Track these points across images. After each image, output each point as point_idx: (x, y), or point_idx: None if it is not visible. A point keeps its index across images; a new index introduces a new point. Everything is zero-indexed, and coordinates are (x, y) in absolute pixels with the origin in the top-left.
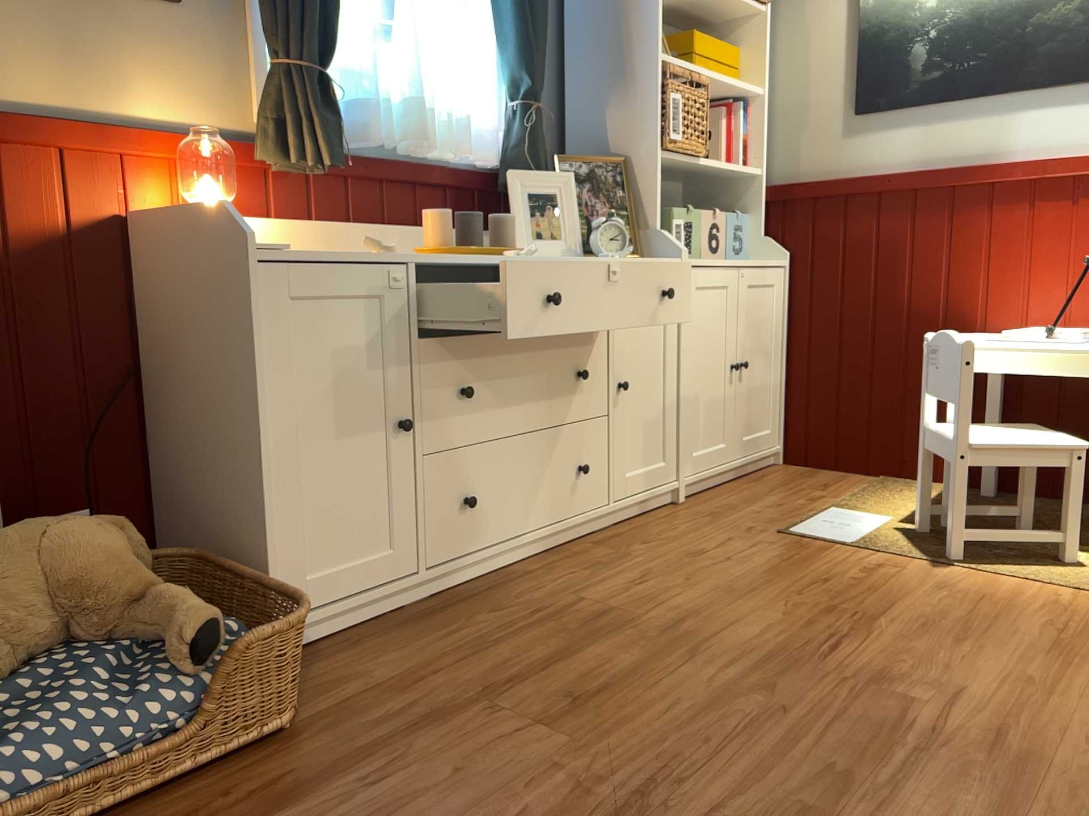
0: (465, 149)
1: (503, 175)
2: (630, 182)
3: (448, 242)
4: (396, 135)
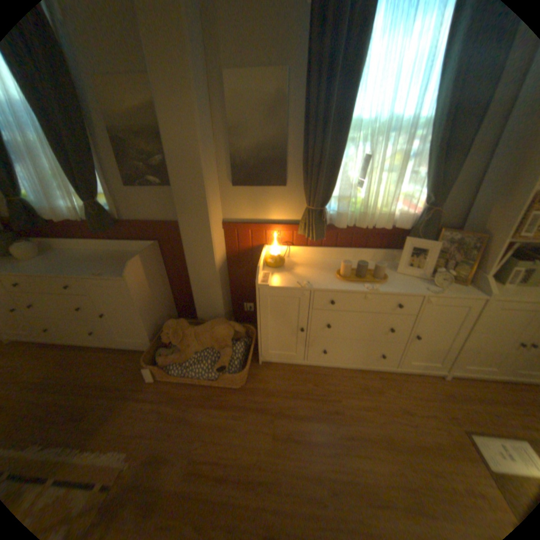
0: (387, 226)
1: (412, 233)
2: (488, 246)
3: (347, 273)
4: (357, 221)
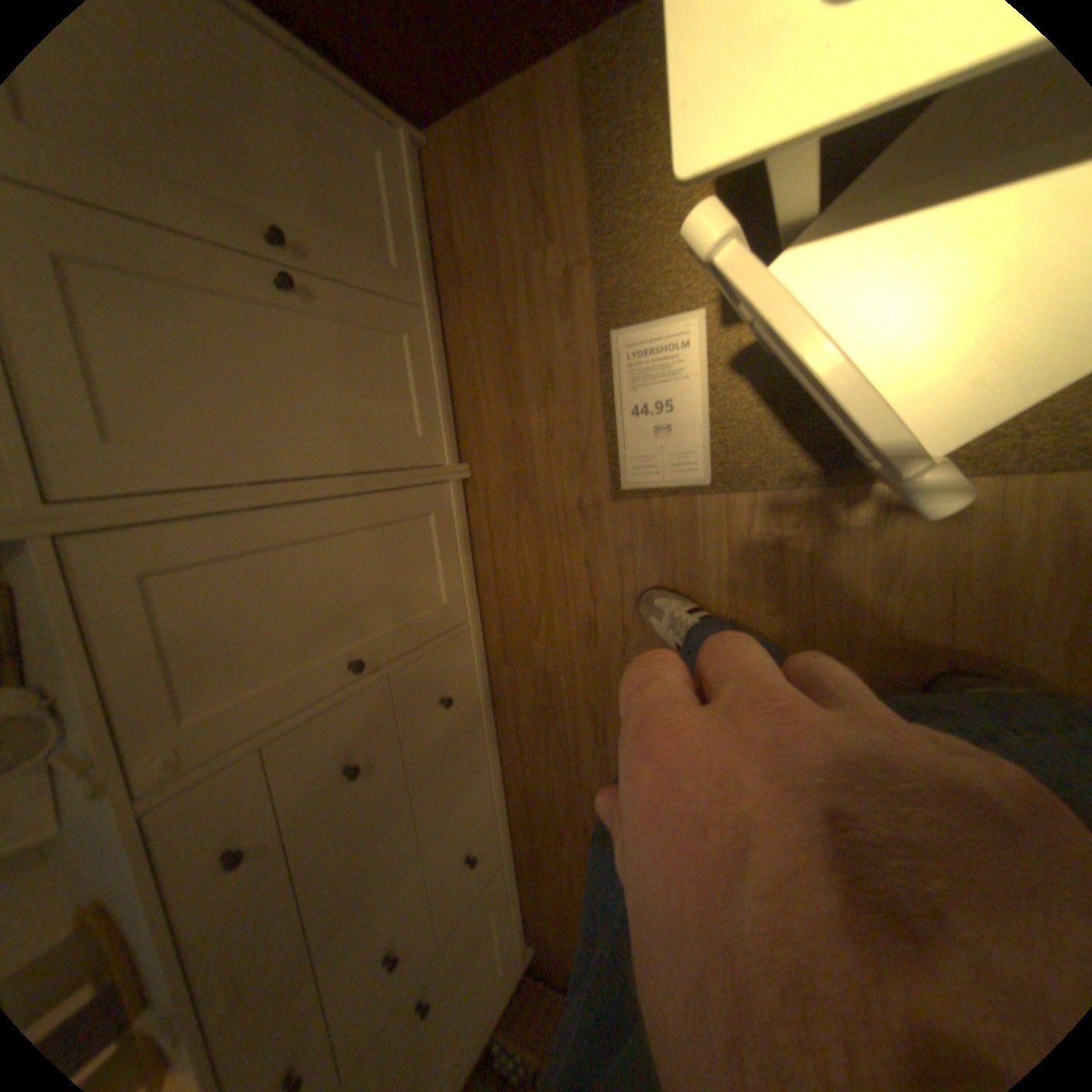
0: None
1: None
2: None
3: None
4: None
